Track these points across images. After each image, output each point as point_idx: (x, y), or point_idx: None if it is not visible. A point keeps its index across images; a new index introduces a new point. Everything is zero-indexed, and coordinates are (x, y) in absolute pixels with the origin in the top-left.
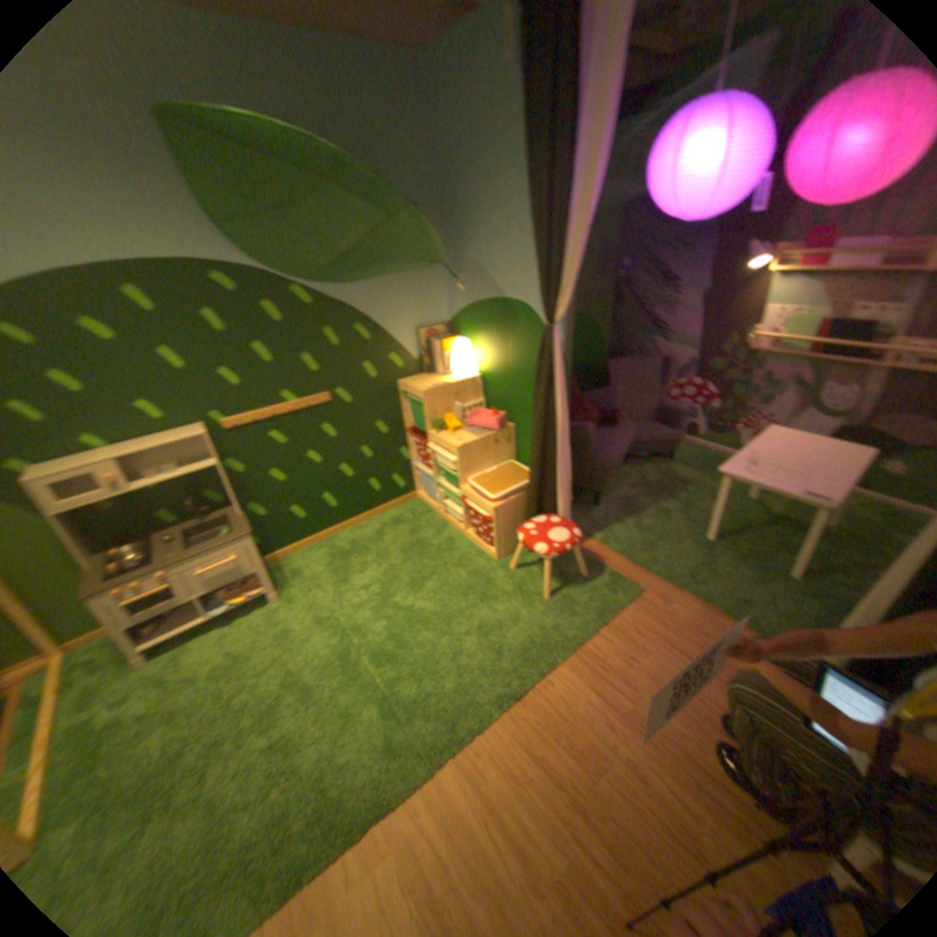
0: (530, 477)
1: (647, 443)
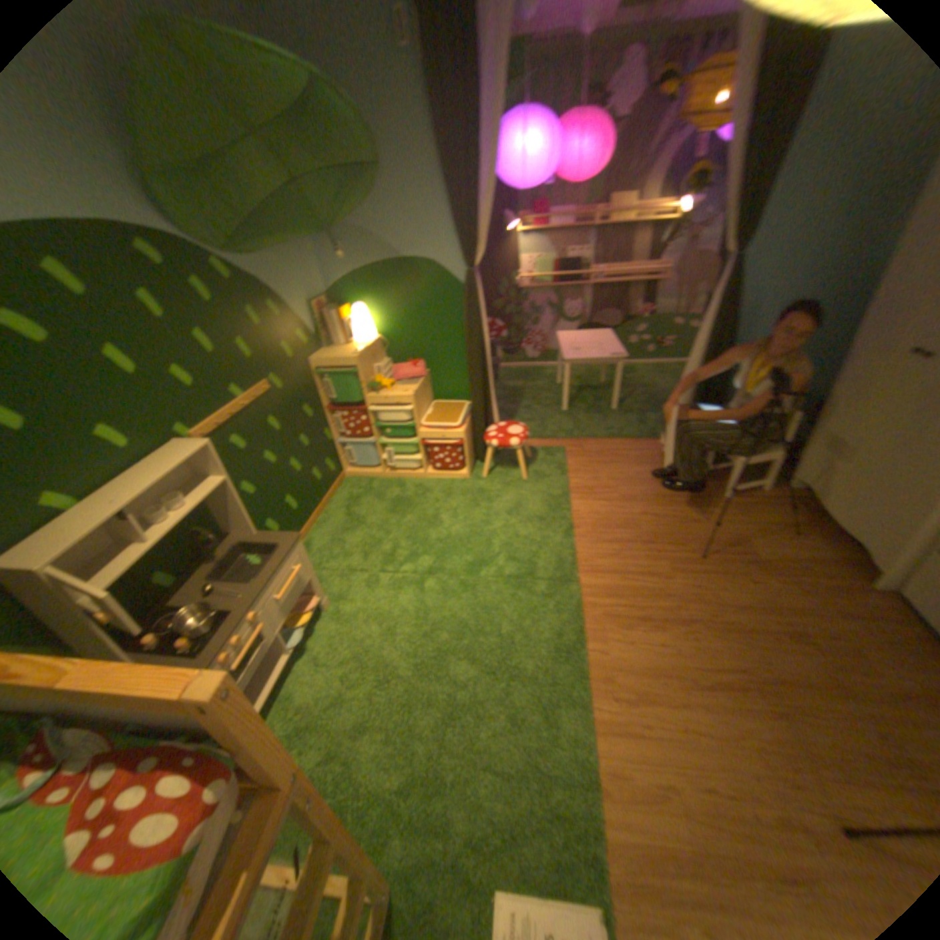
0: (475, 400)
1: None
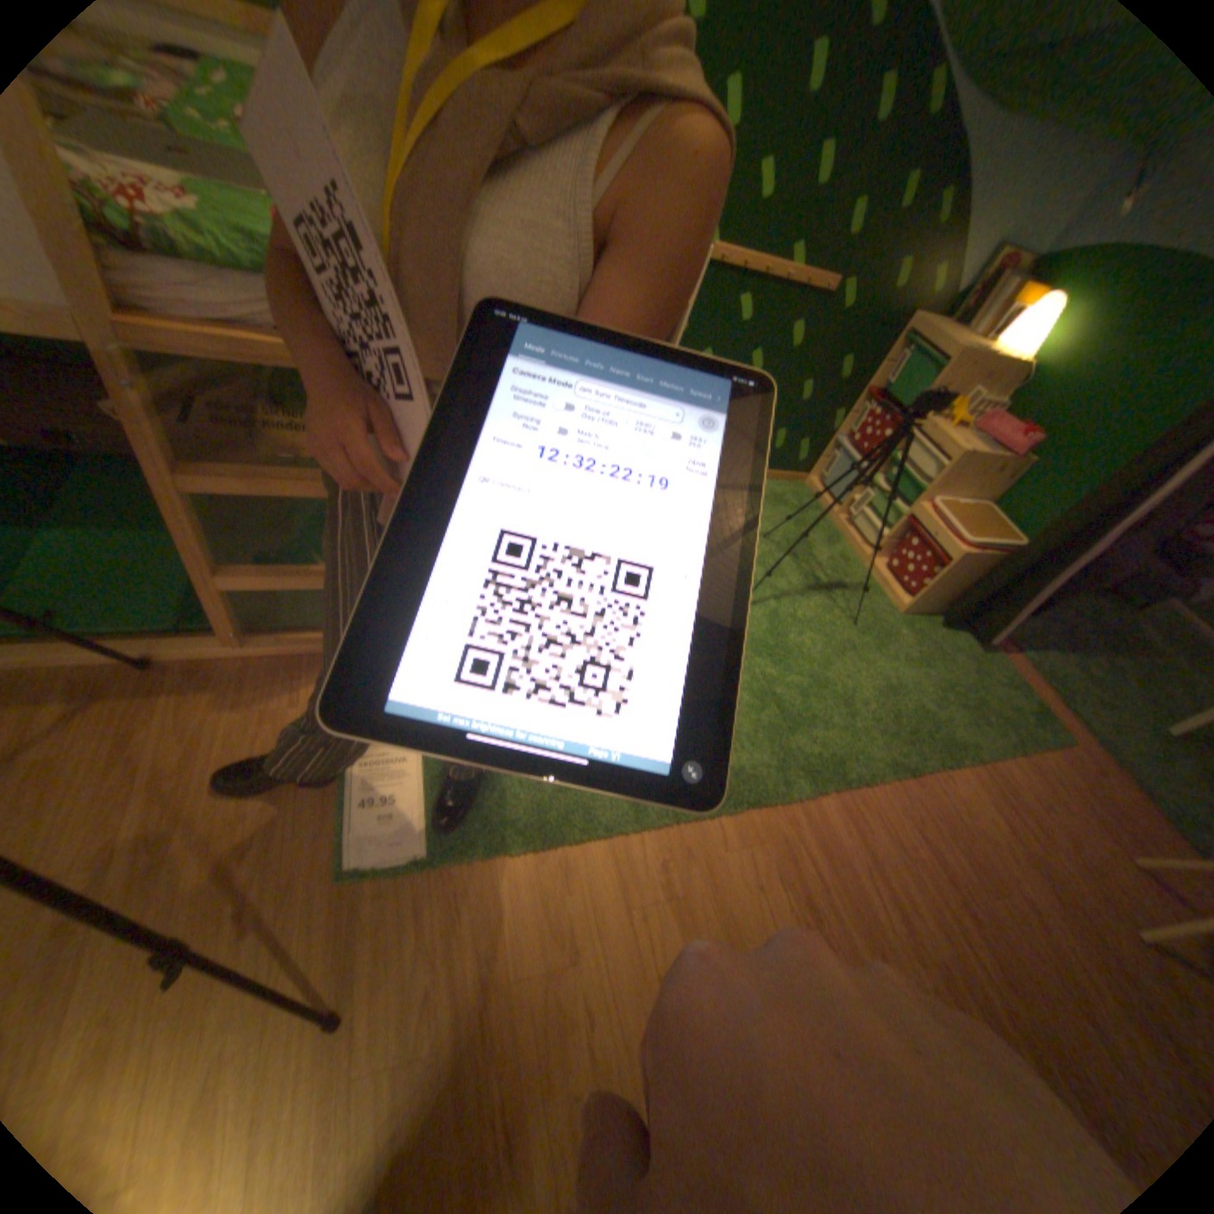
0: (1034, 543)
1: (1130, 577)
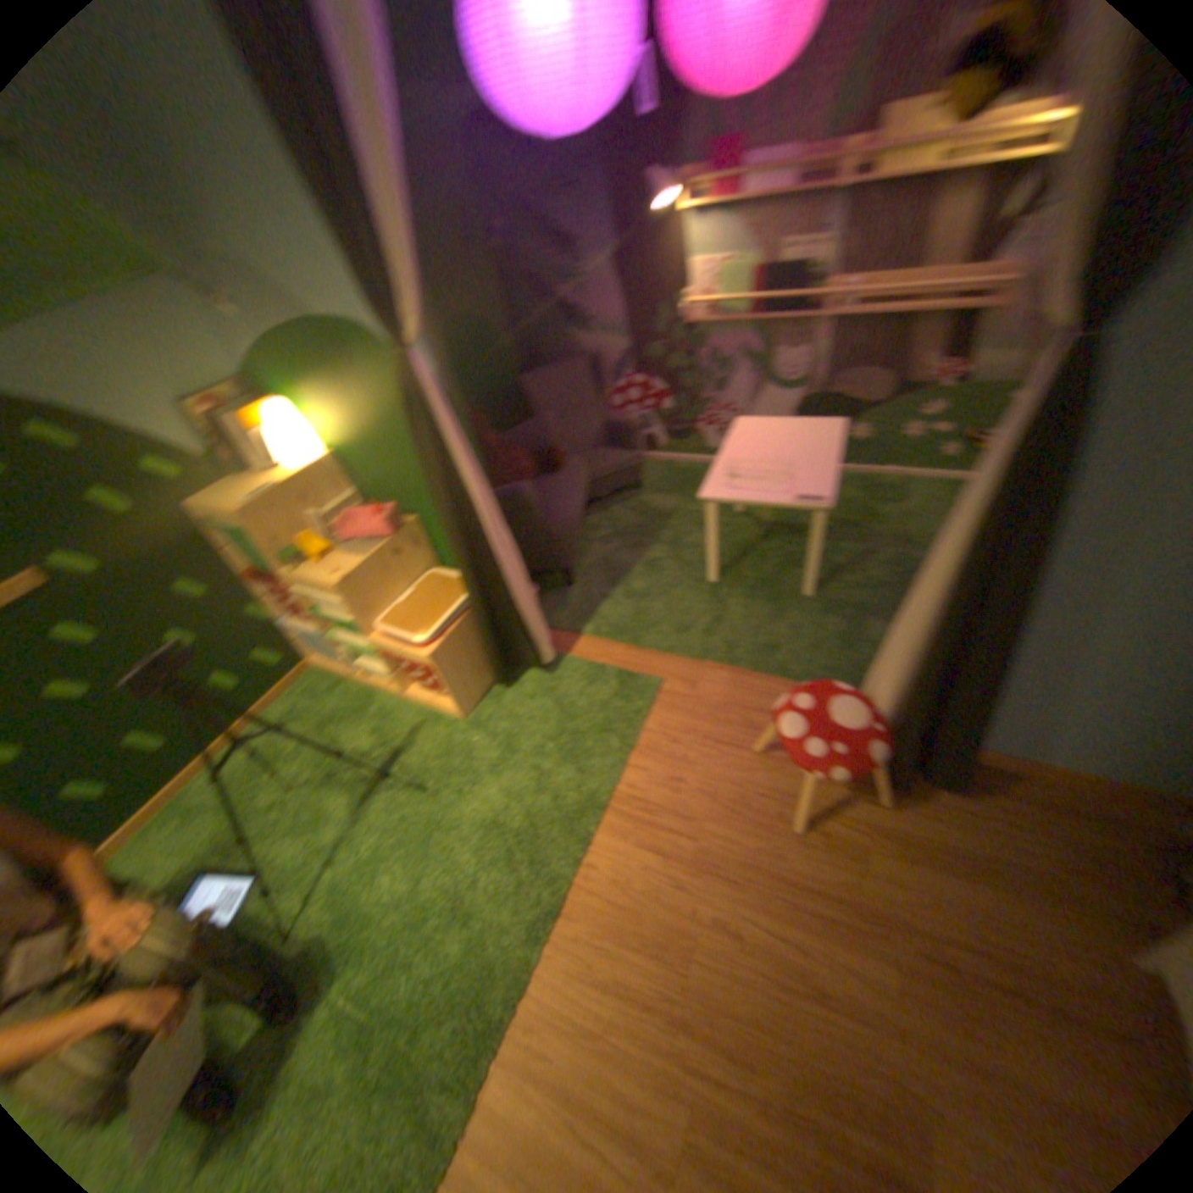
0: (465, 593)
1: (604, 481)
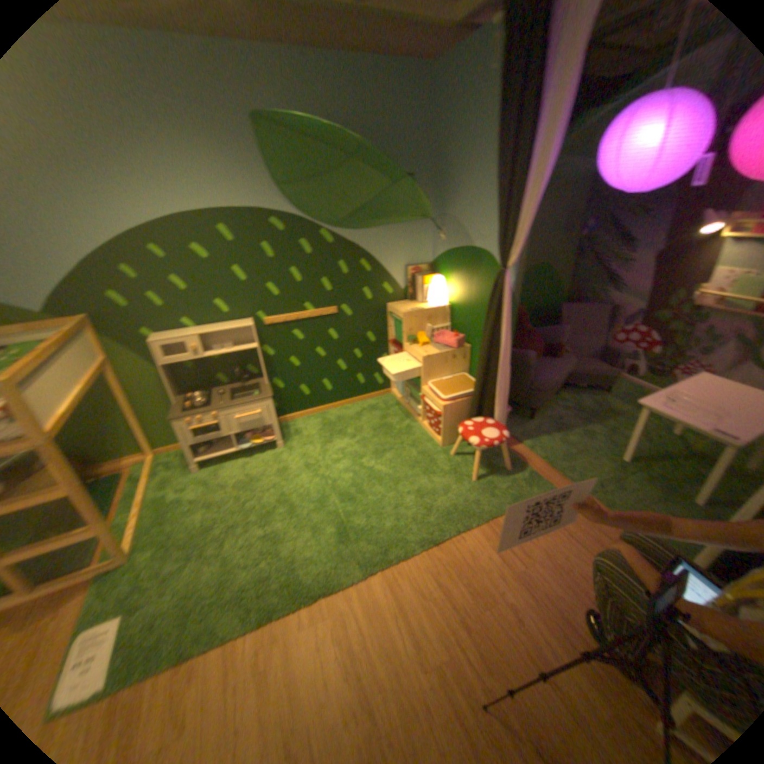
0: (475, 387)
1: (586, 376)
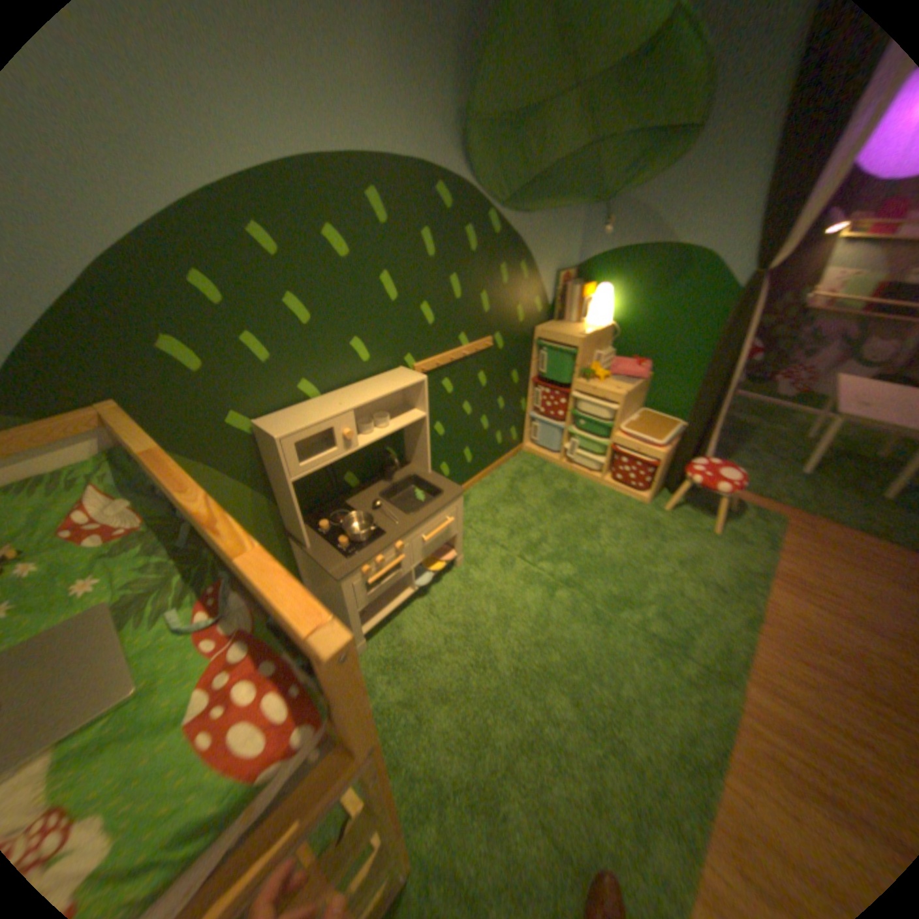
0: (693, 423)
1: None
